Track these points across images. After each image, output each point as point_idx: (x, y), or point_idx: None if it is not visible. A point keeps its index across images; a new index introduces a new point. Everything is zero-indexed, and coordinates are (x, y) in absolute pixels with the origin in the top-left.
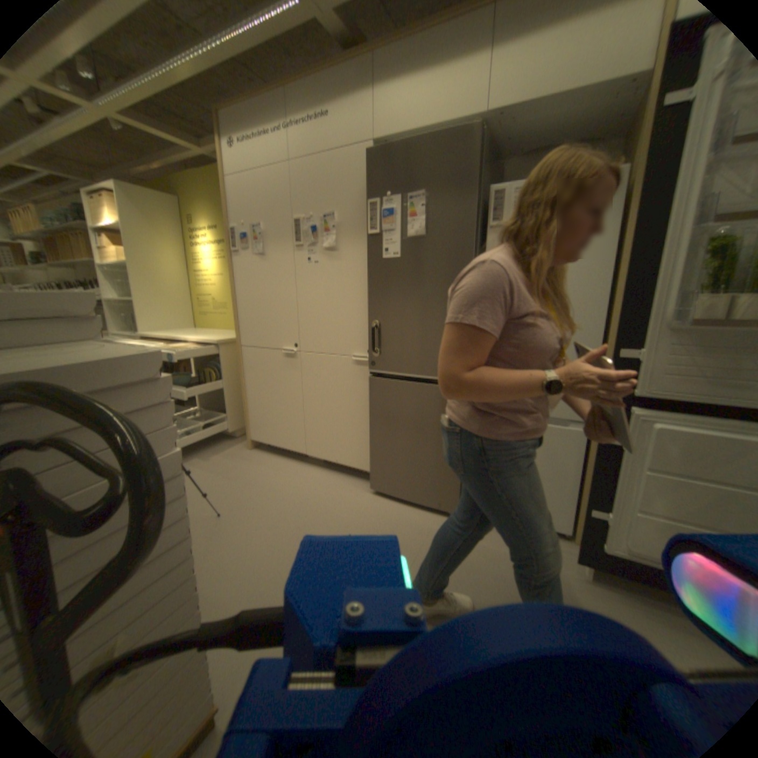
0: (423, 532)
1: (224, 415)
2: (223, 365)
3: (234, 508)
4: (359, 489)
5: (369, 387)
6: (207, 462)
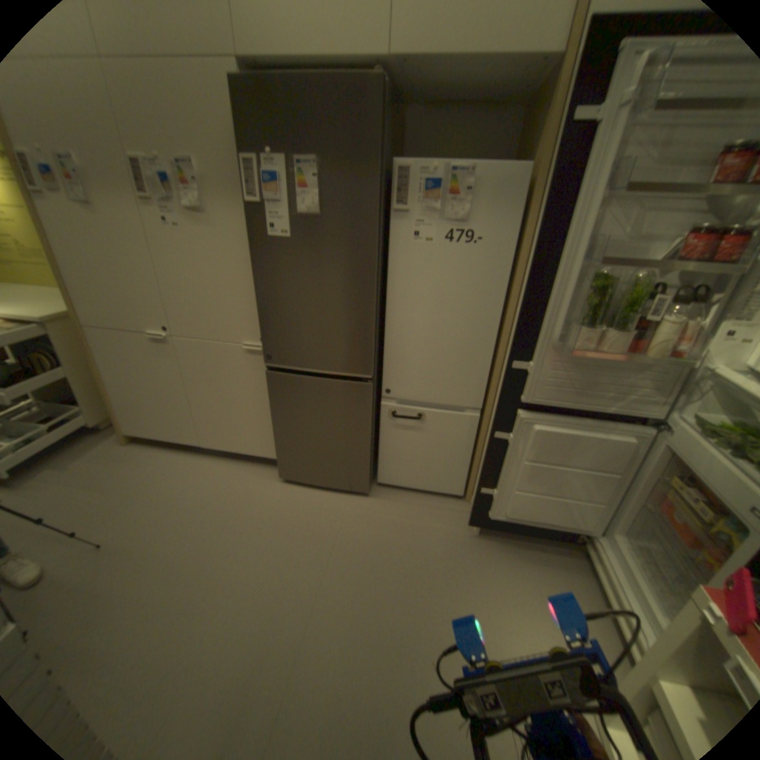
0: (337, 518)
1: (78, 409)
2: (61, 349)
3: (119, 532)
4: (268, 479)
5: (267, 378)
6: (66, 473)
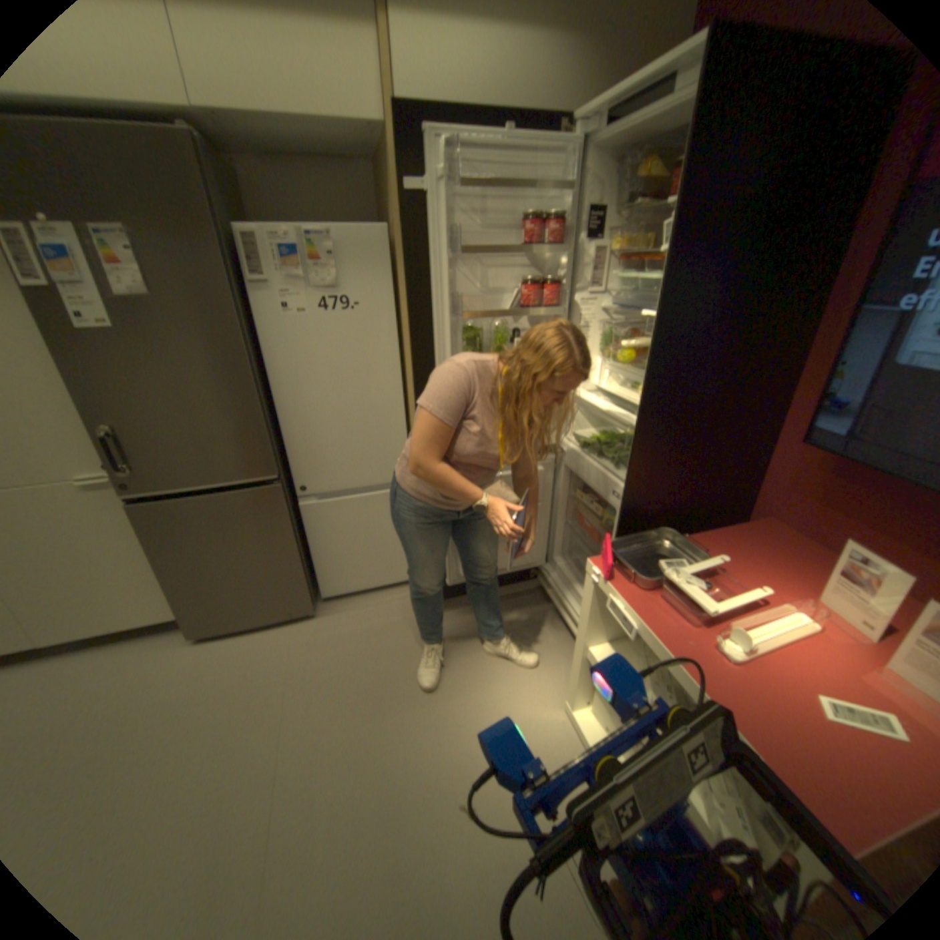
0: (280, 655)
1: None
2: None
3: None
4: (168, 649)
5: (127, 516)
6: None
